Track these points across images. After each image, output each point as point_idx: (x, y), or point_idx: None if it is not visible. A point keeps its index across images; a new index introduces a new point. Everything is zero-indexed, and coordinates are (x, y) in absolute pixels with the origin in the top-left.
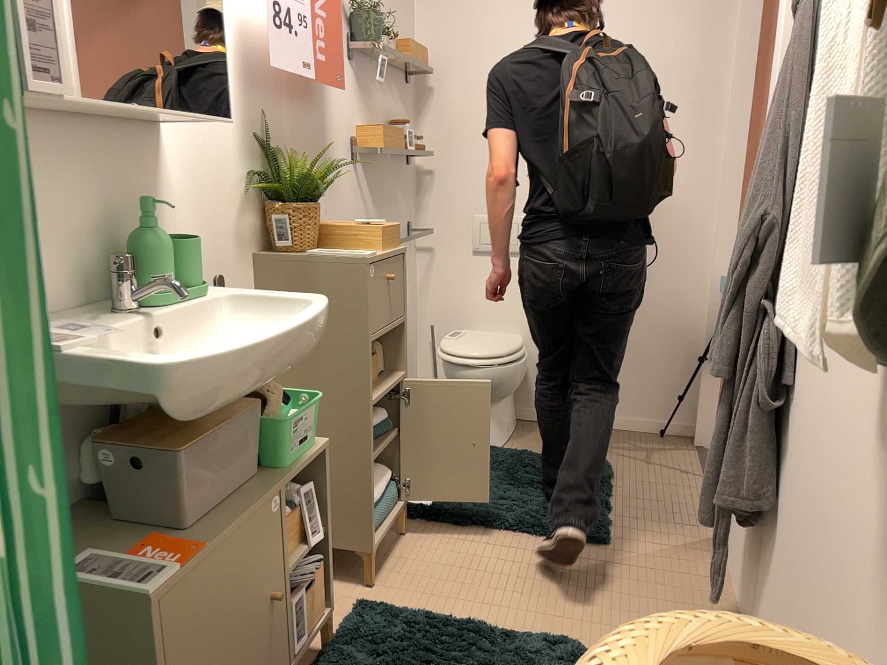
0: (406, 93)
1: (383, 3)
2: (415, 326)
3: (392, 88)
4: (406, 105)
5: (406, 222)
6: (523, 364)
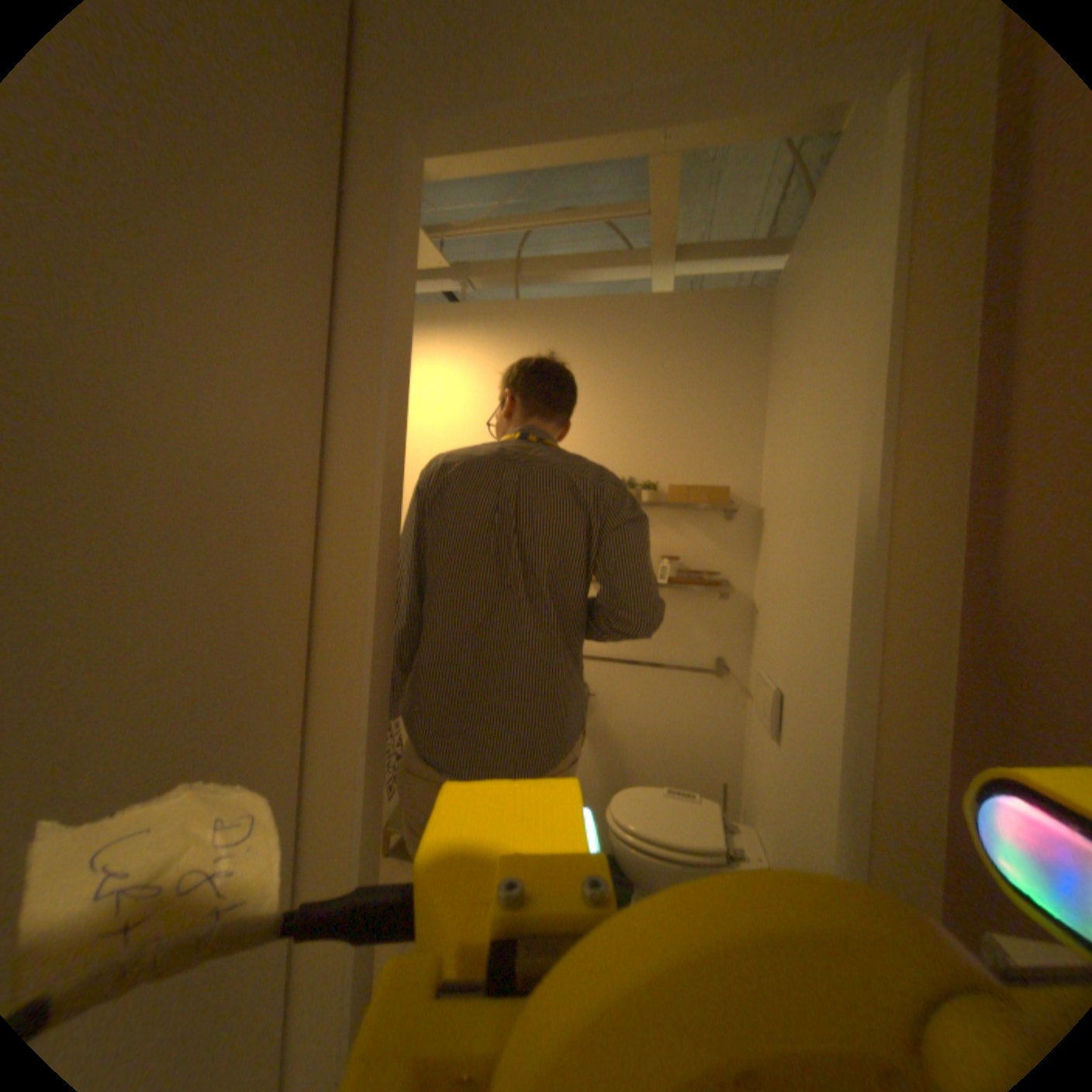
0: (725, 524)
1: (665, 452)
2: (731, 776)
3: (682, 522)
4: (724, 536)
5: (709, 654)
6: (649, 862)
